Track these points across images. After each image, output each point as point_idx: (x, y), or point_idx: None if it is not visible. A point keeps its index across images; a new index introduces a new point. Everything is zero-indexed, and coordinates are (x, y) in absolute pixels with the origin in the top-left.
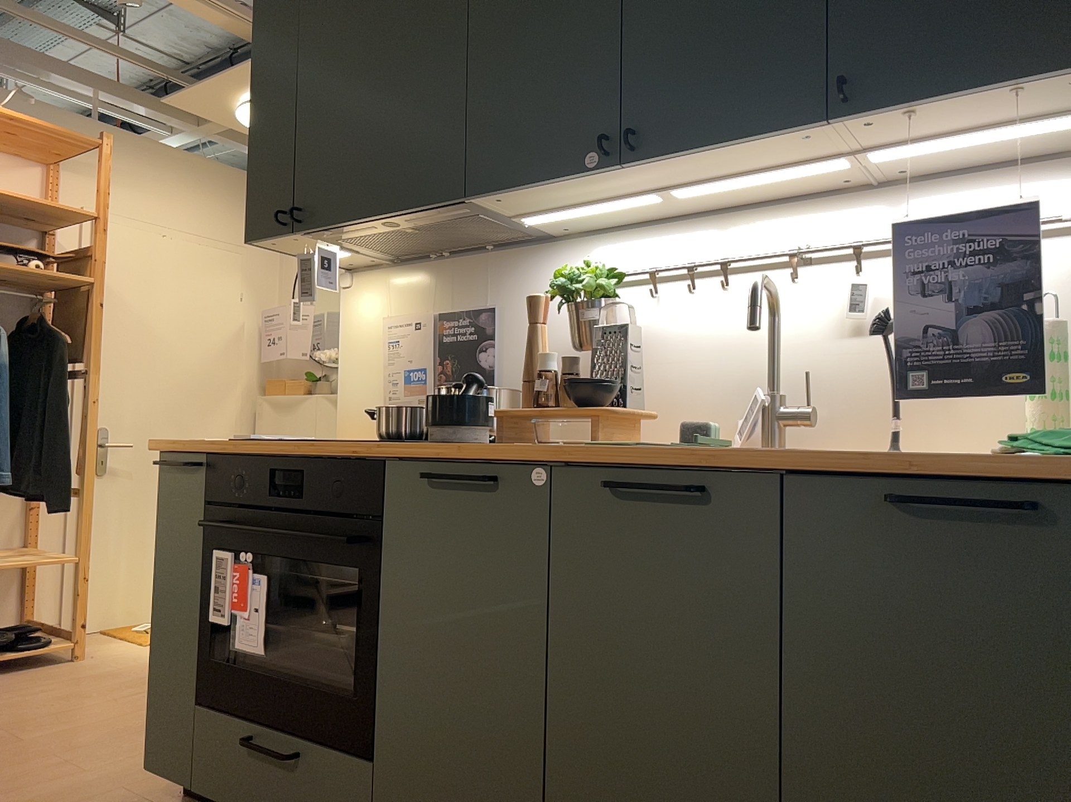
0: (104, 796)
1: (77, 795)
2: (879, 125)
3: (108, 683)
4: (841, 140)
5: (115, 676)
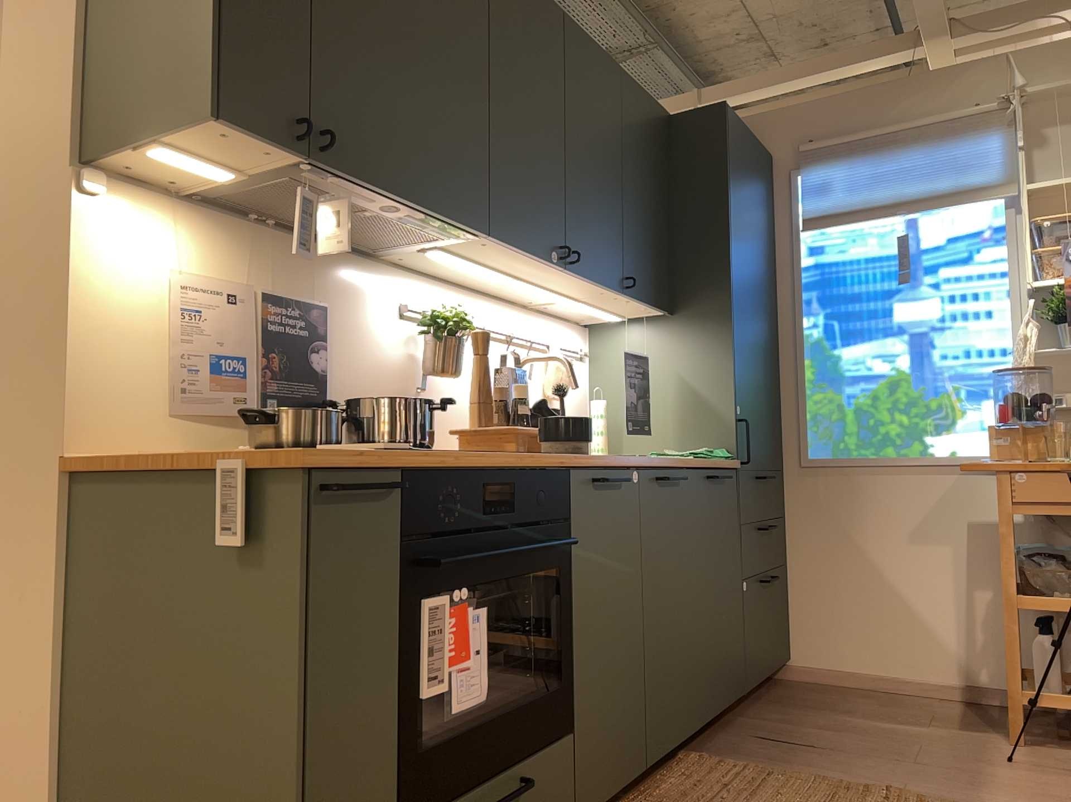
0: None
1: None
2: (616, 298)
3: None
4: (600, 295)
5: None
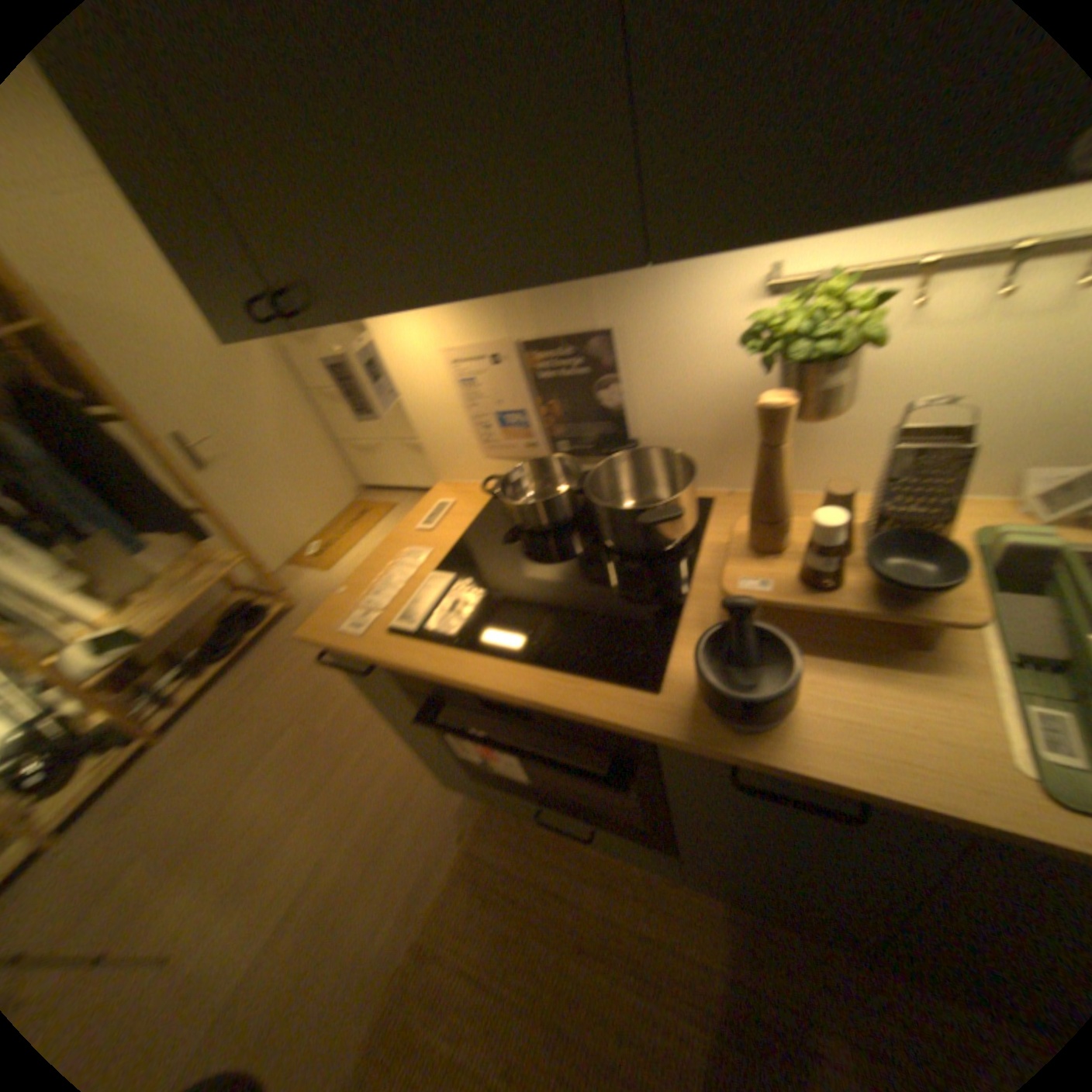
0: (420, 788)
1: (402, 793)
2: None
3: None
4: None
5: None
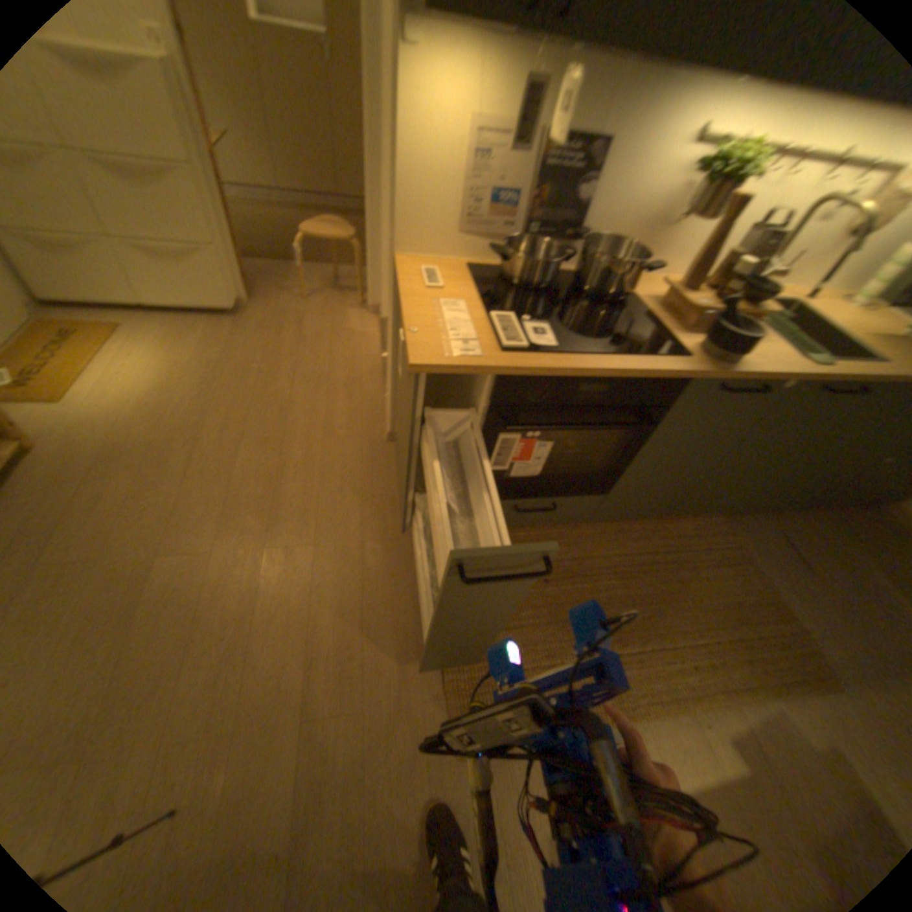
0: (365, 552)
1: (350, 562)
2: None
3: (138, 463)
4: None
5: (122, 451)
